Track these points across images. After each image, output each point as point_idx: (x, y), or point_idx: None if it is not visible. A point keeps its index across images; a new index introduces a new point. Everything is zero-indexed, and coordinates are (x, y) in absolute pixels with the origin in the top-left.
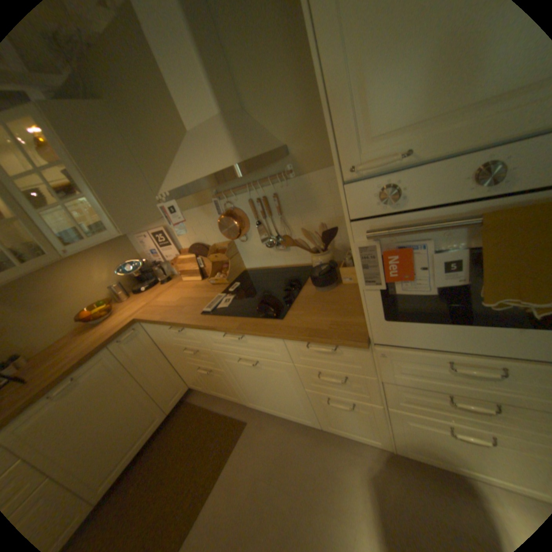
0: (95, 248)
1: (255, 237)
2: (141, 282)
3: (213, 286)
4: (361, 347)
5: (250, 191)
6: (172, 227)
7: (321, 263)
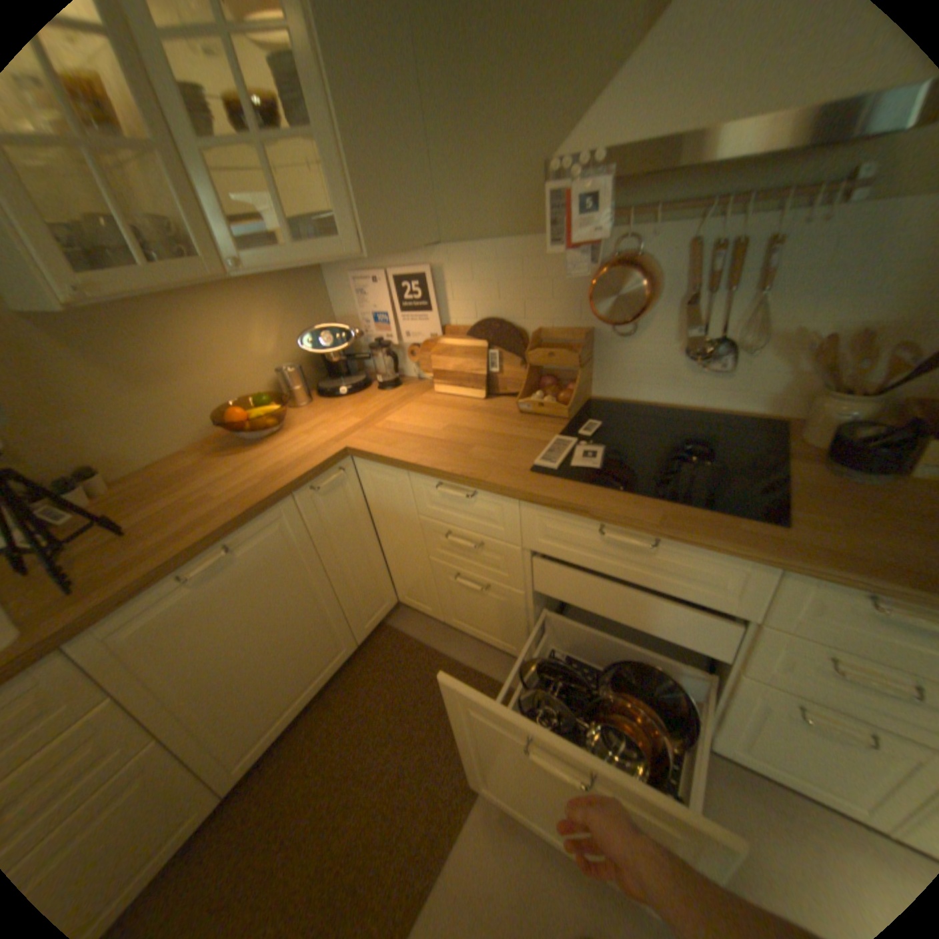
0: (265, 279)
1: (656, 330)
2: (337, 376)
3: (525, 417)
4: None
5: (713, 218)
6: (448, 272)
7: (860, 419)
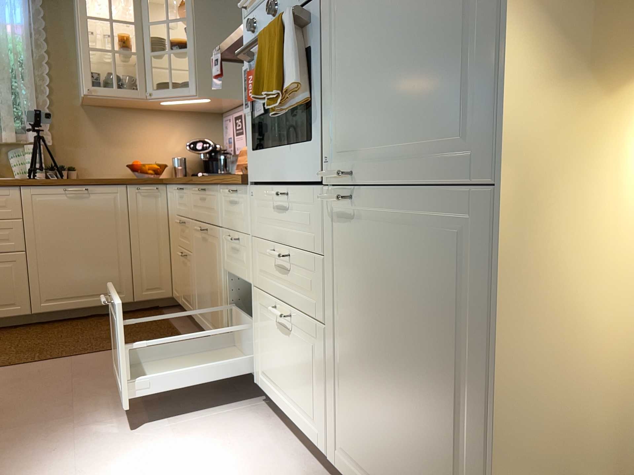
0: (187, 117)
1: None
2: (206, 171)
3: None
4: (241, 184)
5: None
6: None
7: None
